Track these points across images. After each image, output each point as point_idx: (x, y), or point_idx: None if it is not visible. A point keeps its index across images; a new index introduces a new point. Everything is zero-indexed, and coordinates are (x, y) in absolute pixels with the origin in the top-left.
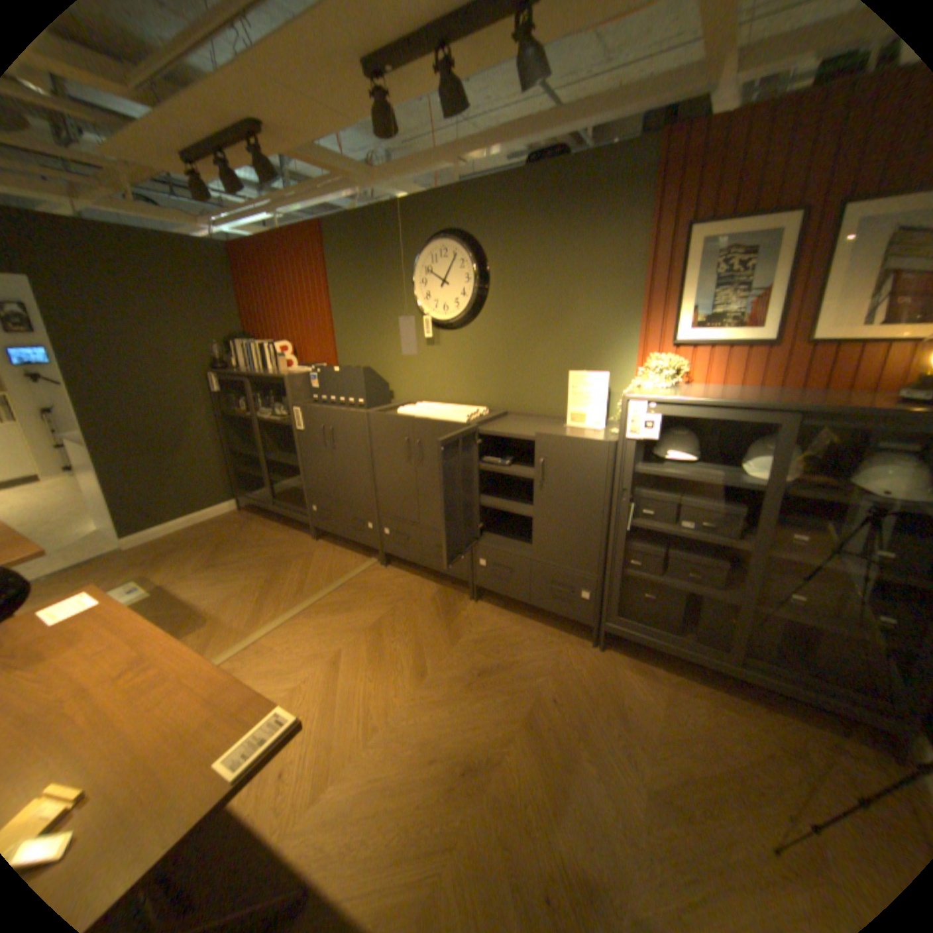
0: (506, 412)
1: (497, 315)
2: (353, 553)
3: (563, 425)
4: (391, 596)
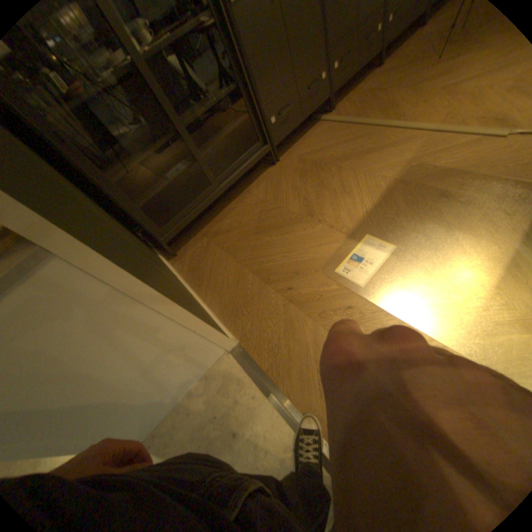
0: None
1: None
2: (308, 132)
3: None
4: (375, 92)
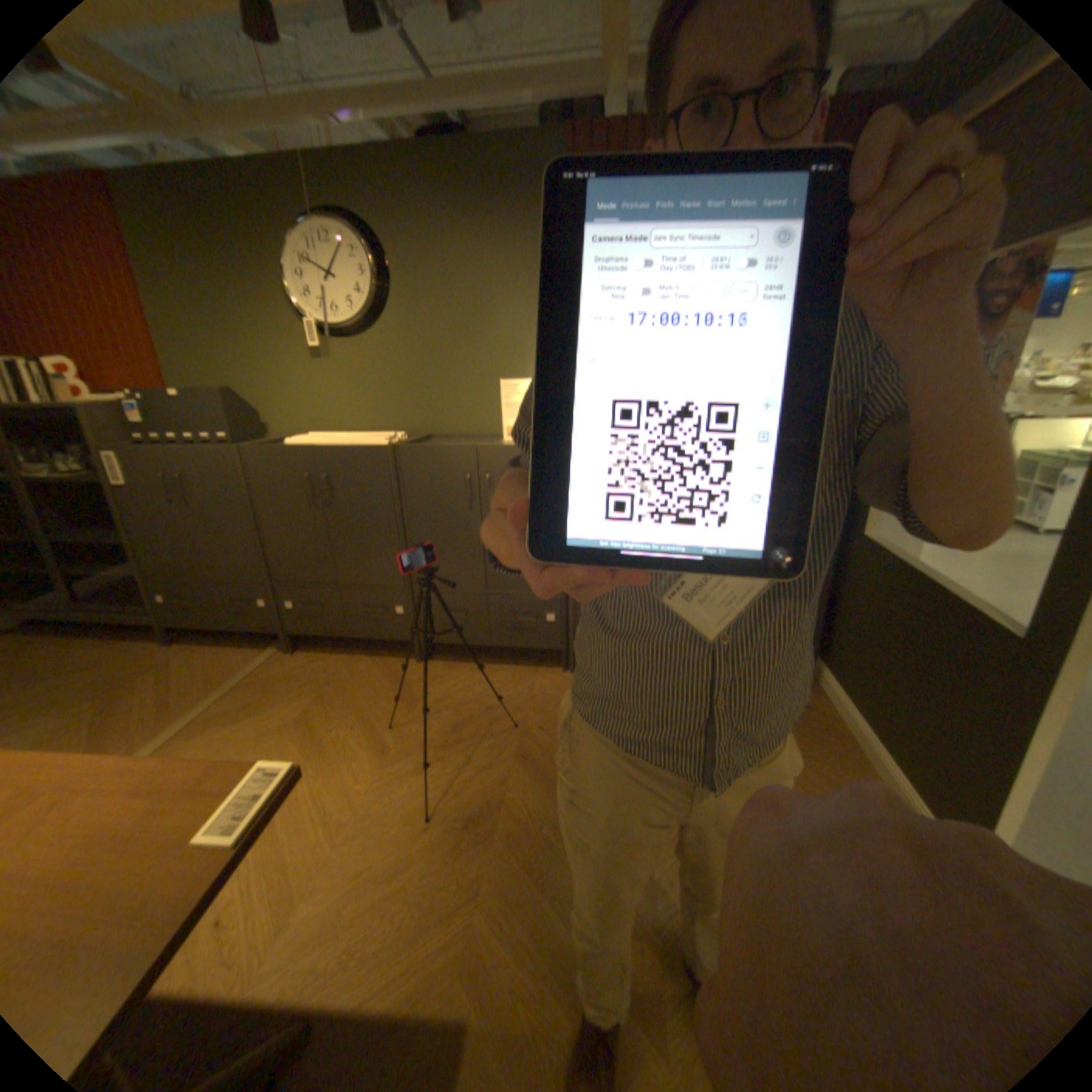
0: (430, 433)
1: (404, 315)
2: (236, 647)
3: (500, 439)
4: (313, 681)
